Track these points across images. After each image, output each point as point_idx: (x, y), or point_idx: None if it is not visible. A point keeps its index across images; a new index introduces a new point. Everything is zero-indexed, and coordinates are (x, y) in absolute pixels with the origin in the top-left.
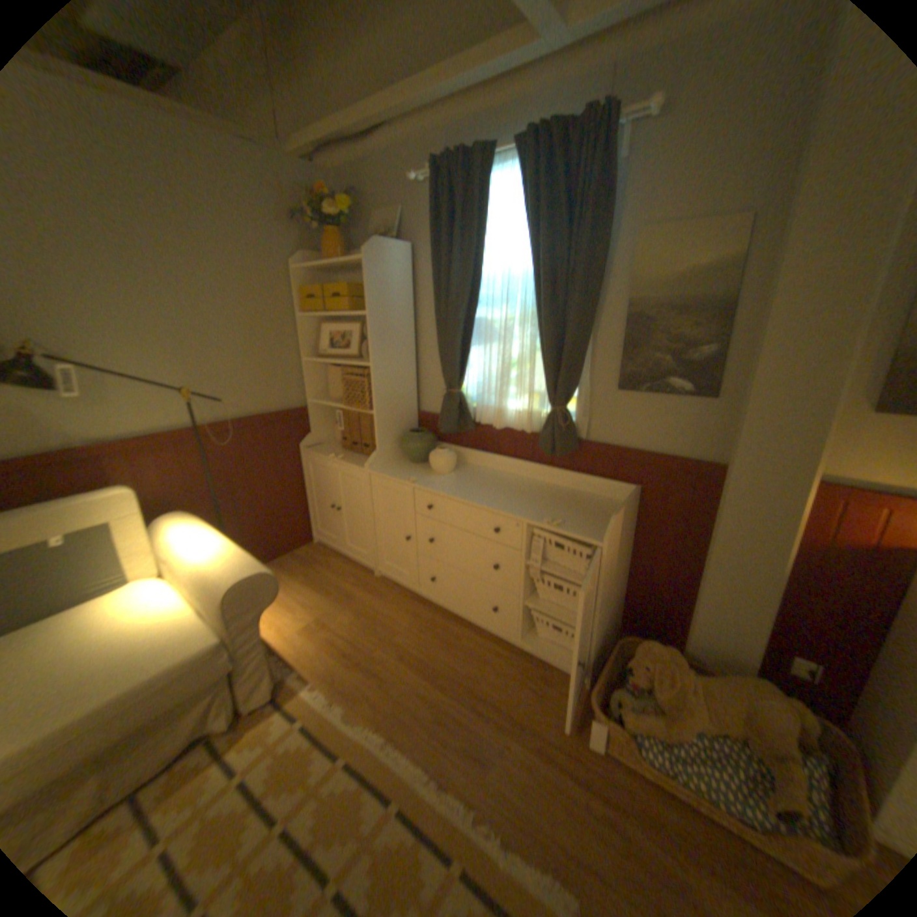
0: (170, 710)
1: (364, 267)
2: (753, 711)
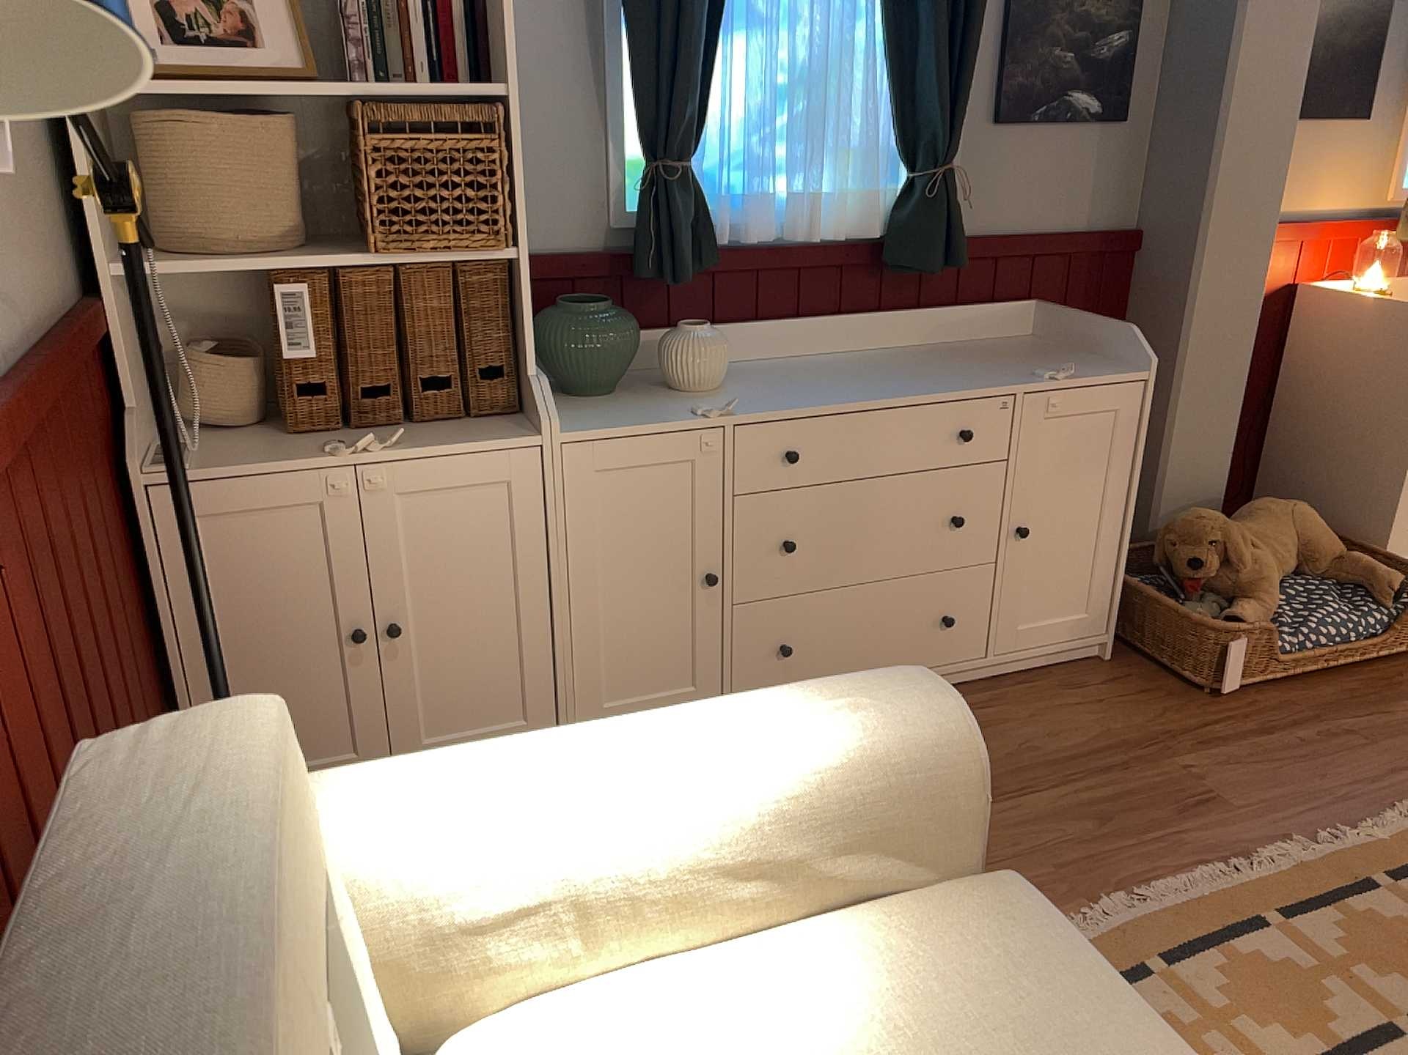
0: None
1: None
2: (1295, 524)
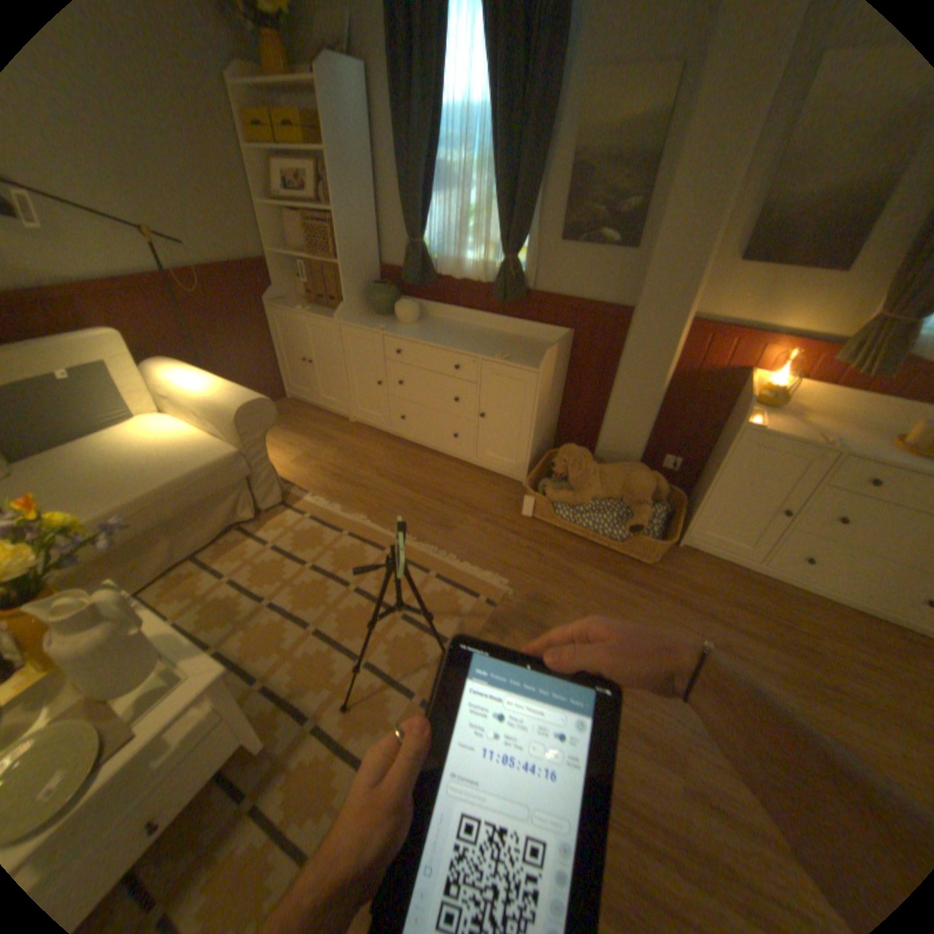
0: (210, 498)
1: (318, 92)
2: (627, 479)
